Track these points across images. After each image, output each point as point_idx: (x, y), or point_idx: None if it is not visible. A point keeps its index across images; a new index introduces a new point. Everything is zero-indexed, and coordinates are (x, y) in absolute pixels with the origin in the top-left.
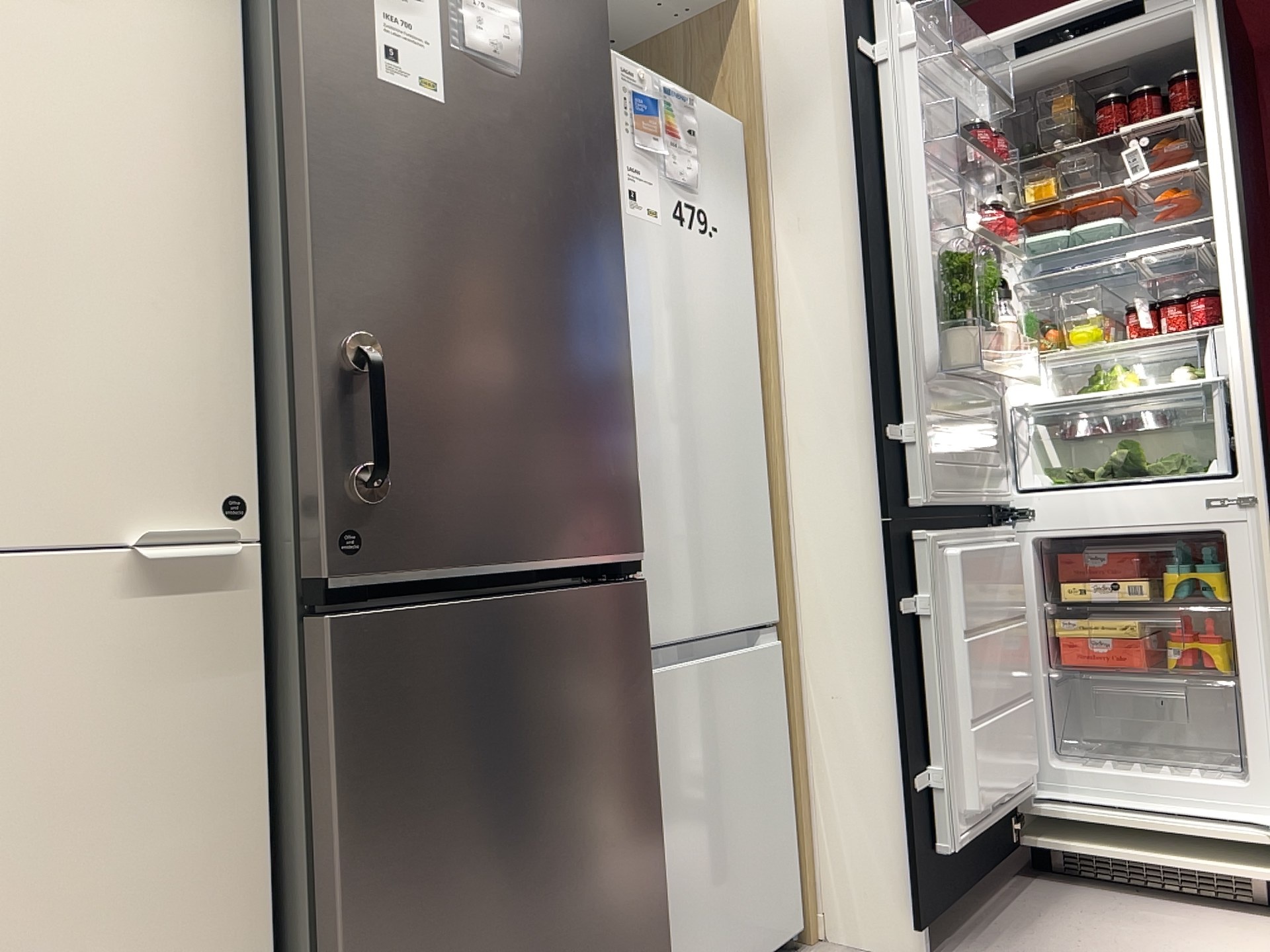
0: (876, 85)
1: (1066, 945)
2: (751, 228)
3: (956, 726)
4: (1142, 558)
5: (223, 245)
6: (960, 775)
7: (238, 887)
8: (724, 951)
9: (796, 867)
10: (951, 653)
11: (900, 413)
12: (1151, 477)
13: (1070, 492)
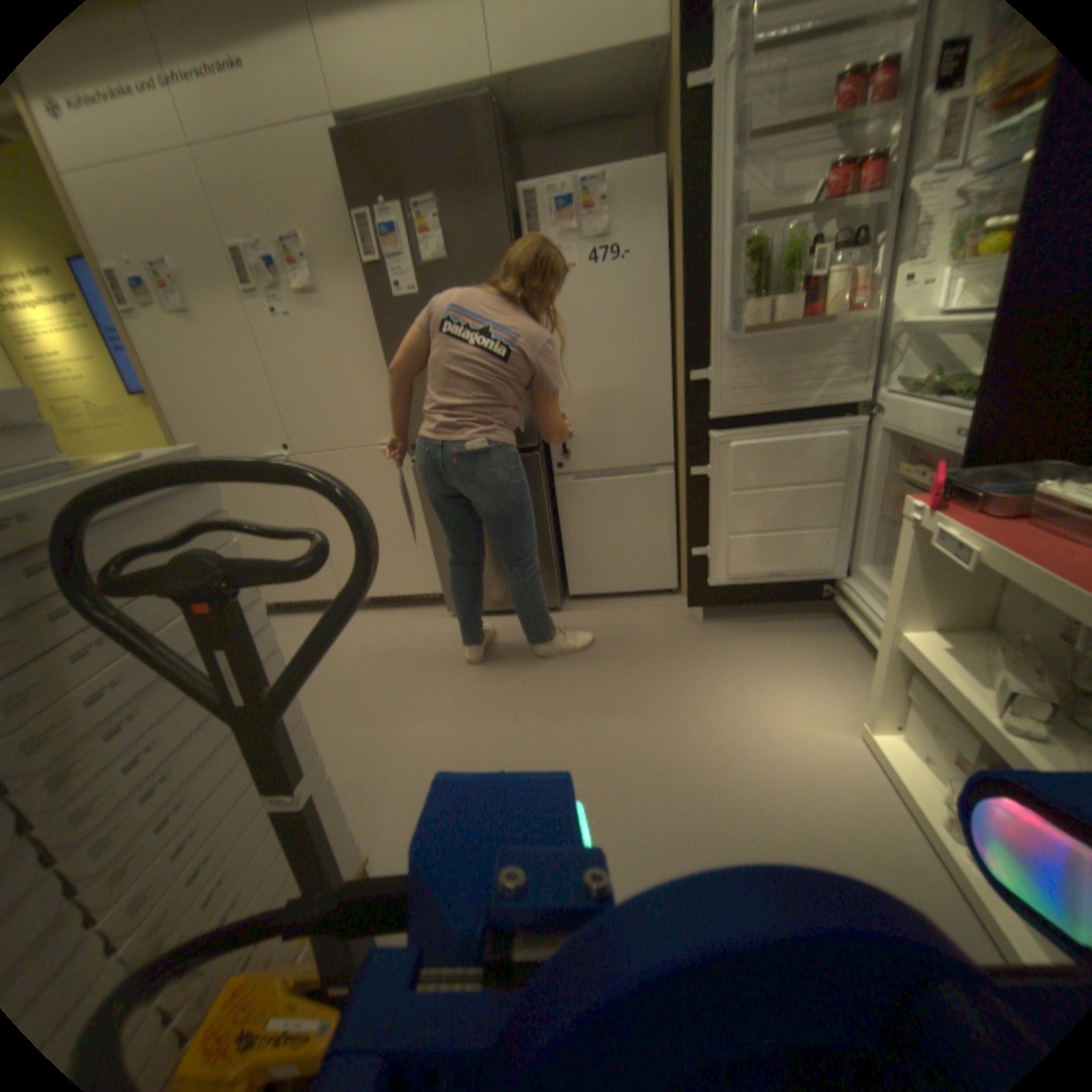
0: (707, 108)
1: (762, 646)
2: (673, 230)
3: (723, 533)
4: (953, 457)
5: (384, 360)
6: (722, 555)
7: (422, 520)
8: (613, 581)
9: (679, 565)
10: (724, 497)
11: (705, 361)
12: (946, 398)
13: (917, 396)
